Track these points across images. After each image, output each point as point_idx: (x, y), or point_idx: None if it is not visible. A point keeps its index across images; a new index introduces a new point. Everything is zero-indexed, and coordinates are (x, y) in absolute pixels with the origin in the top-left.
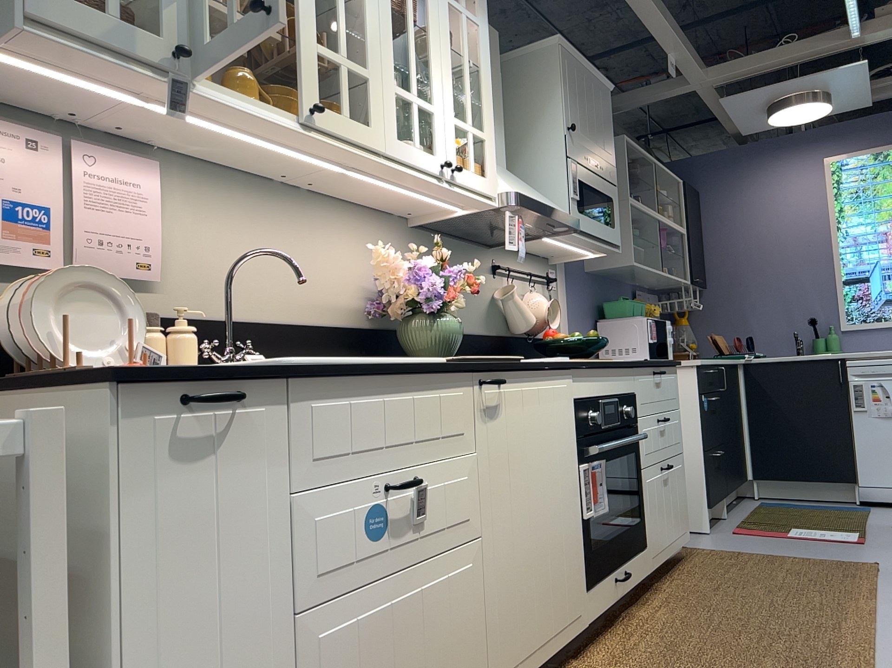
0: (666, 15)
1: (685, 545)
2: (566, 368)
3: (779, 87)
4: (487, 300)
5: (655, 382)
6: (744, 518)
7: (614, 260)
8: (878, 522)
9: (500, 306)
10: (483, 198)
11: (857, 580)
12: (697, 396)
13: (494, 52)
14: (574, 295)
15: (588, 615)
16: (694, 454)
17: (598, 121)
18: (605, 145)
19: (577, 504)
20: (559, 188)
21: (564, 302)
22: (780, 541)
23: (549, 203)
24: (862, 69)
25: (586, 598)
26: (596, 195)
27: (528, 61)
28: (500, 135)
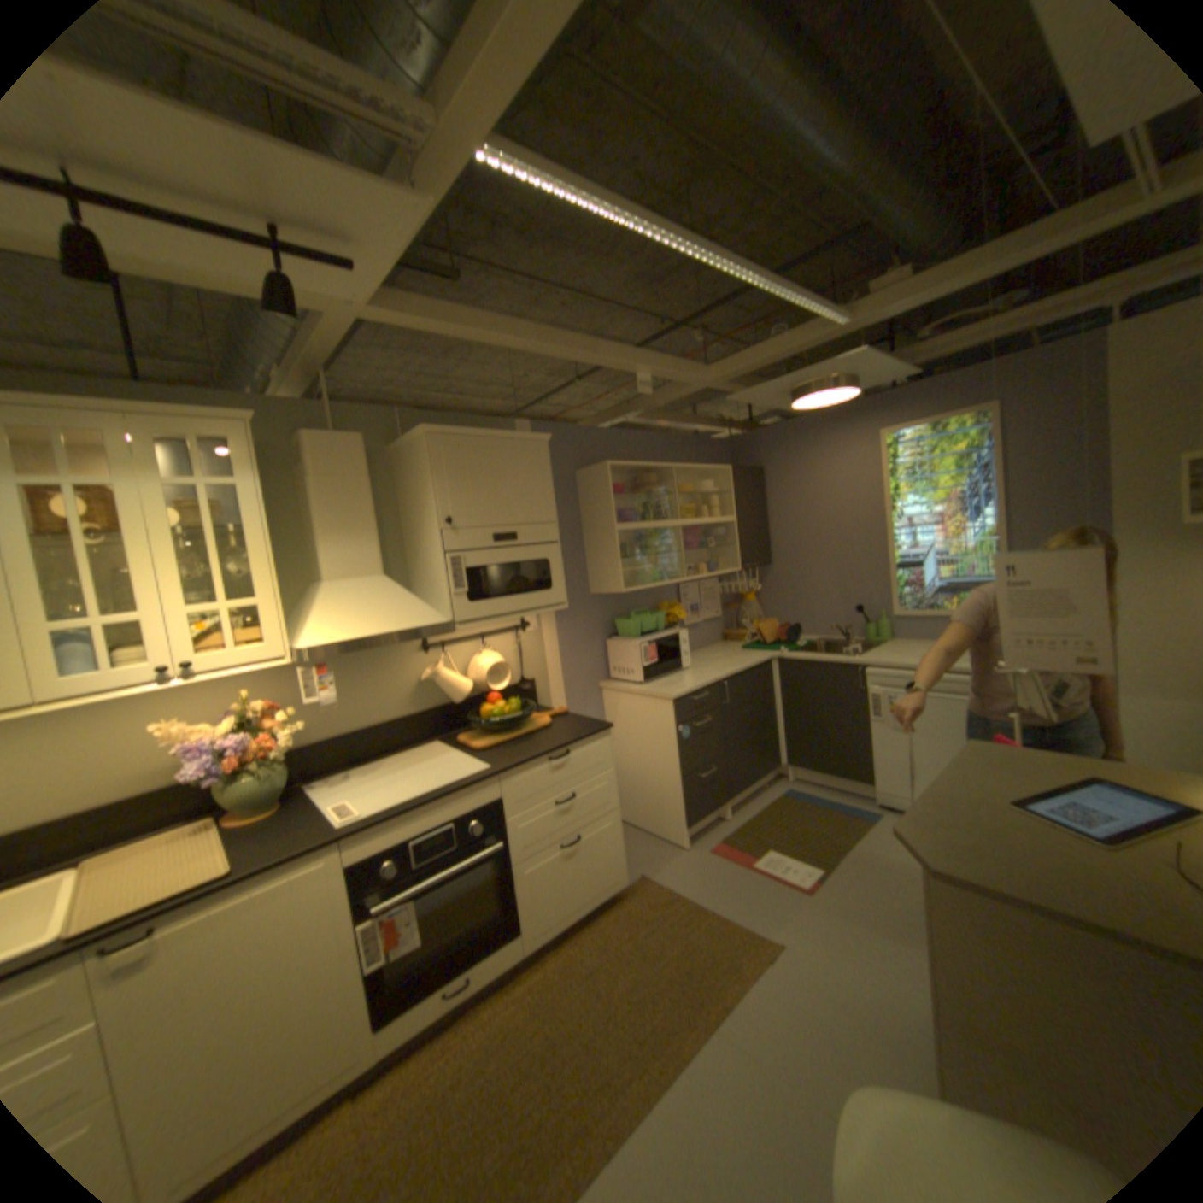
0: (596, 347)
1: (647, 874)
2: (316, 851)
3: (781, 380)
4: (411, 682)
5: (551, 769)
6: (745, 824)
7: (608, 587)
8: (864, 852)
9: (435, 680)
10: (258, 667)
11: (728, 987)
12: (673, 728)
13: (351, 459)
14: (566, 626)
15: (376, 1055)
16: (674, 779)
17: (513, 487)
18: (529, 509)
19: (348, 967)
20: (442, 584)
21: (548, 639)
22: (735, 880)
23: (394, 624)
24: (868, 353)
25: (374, 1041)
26: (515, 567)
27: (412, 448)
28: (365, 545)
